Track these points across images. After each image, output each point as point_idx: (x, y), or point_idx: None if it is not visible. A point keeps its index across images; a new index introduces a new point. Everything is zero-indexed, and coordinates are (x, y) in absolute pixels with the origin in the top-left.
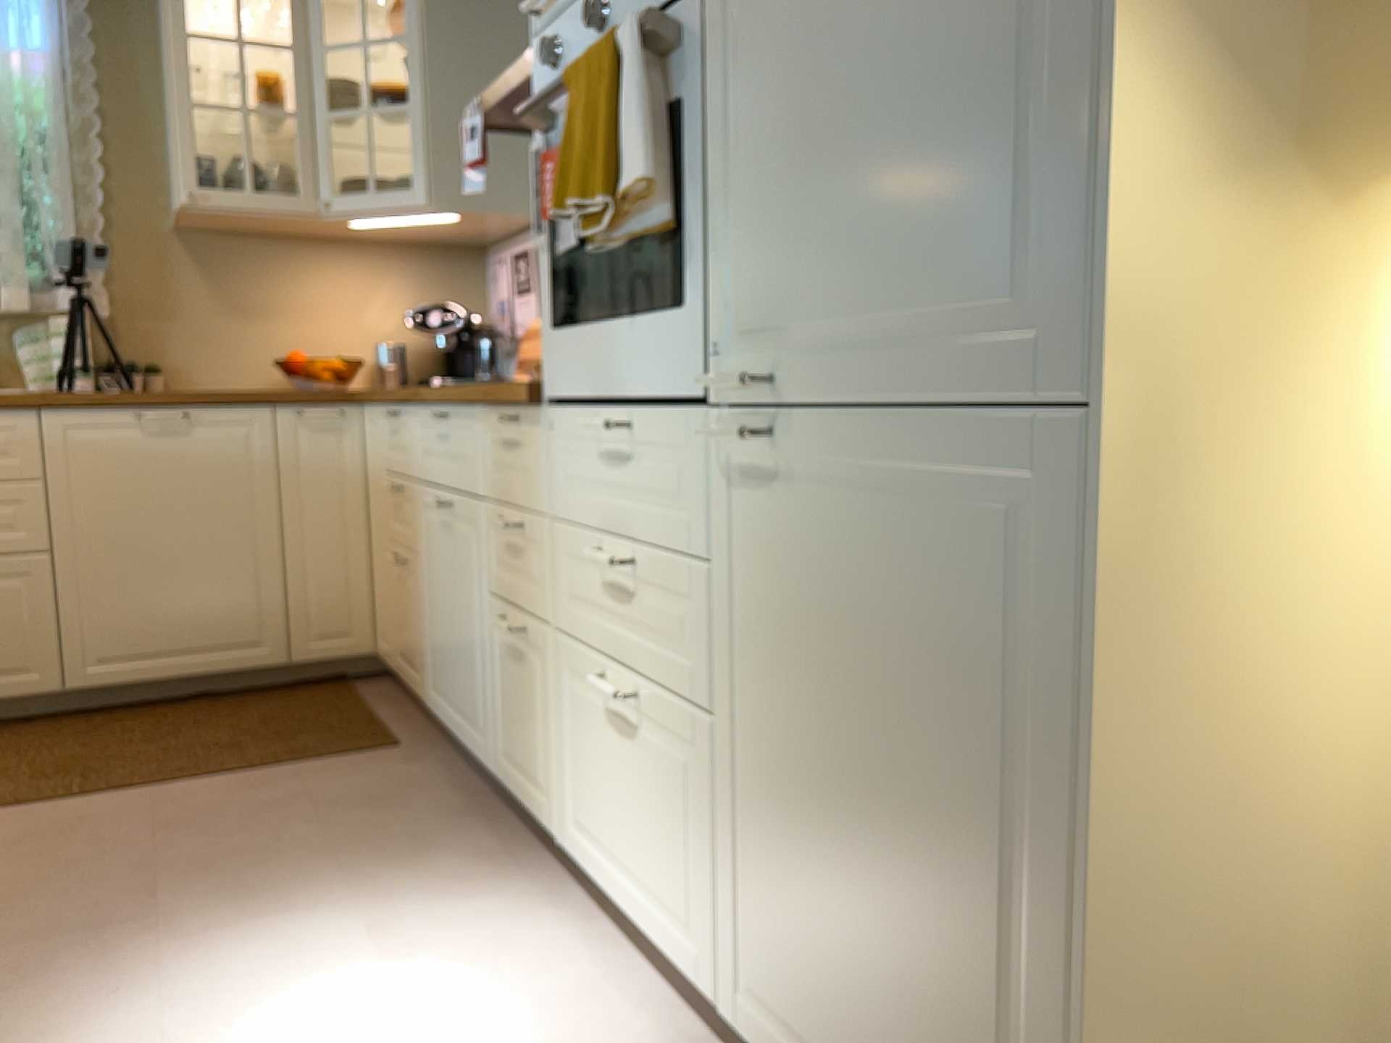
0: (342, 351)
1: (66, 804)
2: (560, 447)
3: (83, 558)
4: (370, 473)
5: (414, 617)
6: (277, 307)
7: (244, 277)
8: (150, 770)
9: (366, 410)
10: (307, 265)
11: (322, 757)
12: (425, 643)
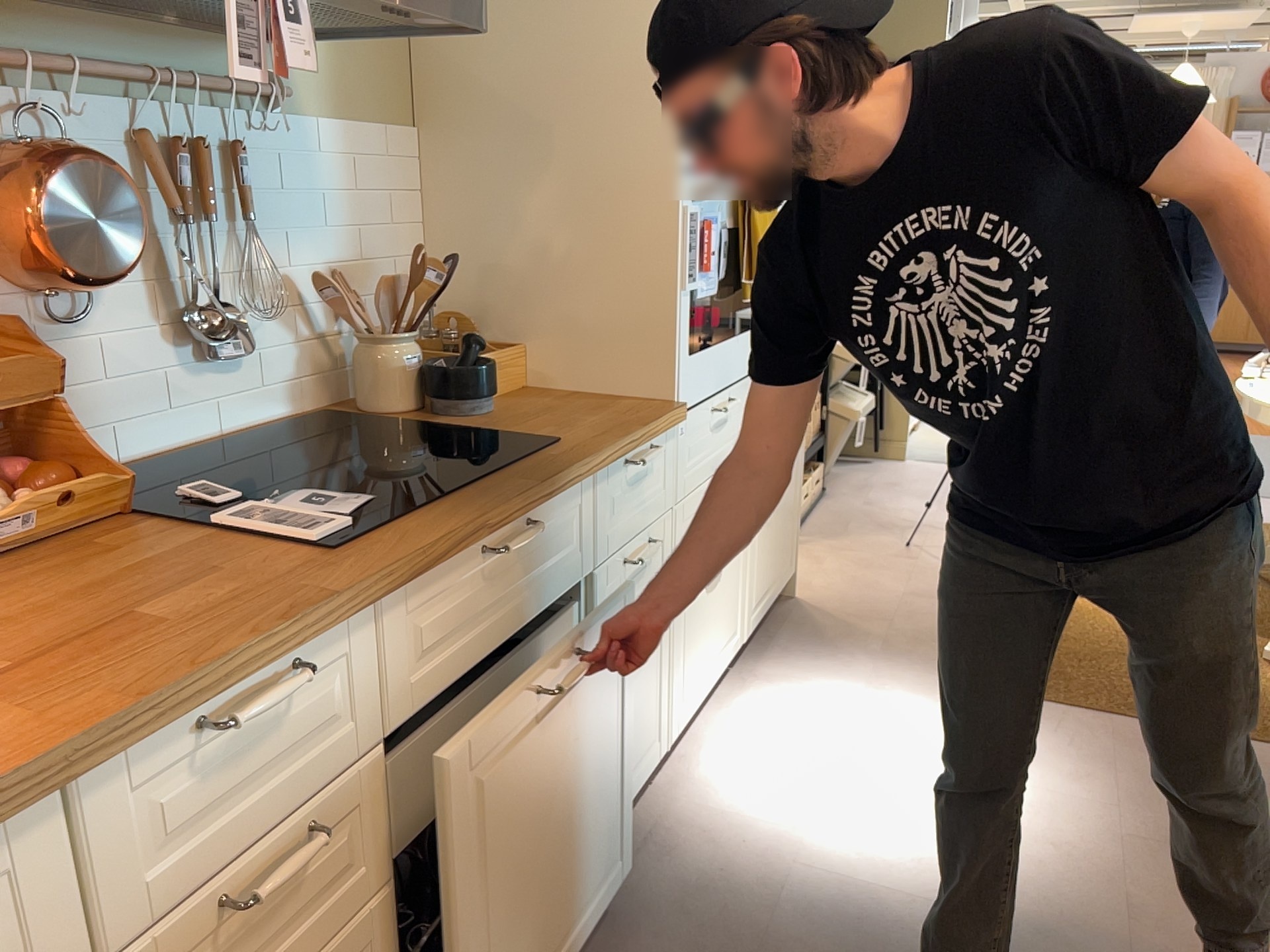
0: None
1: None
2: (684, 444)
3: None
4: None
5: None
6: None
7: None
8: None
9: None
10: None
11: None
12: None
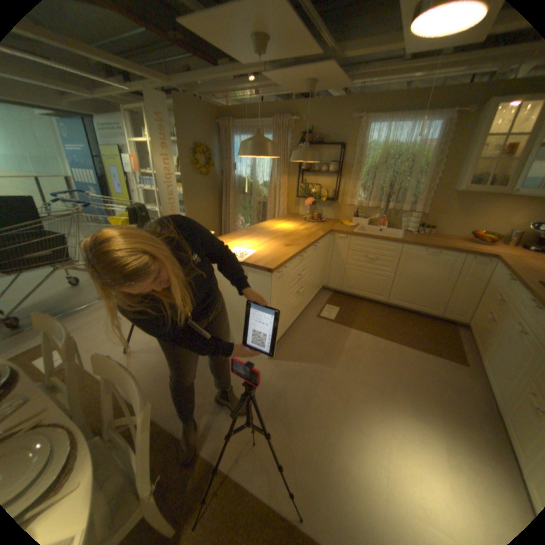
0: (496, 229)
1: (382, 339)
2: None
3: (401, 277)
4: (492, 281)
5: (490, 337)
6: (479, 214)
7: (472, 204)
8: (401, 337)
9: (500, 263)
10: (496, 201)
11: (444, 358)
12: (491, 349)
